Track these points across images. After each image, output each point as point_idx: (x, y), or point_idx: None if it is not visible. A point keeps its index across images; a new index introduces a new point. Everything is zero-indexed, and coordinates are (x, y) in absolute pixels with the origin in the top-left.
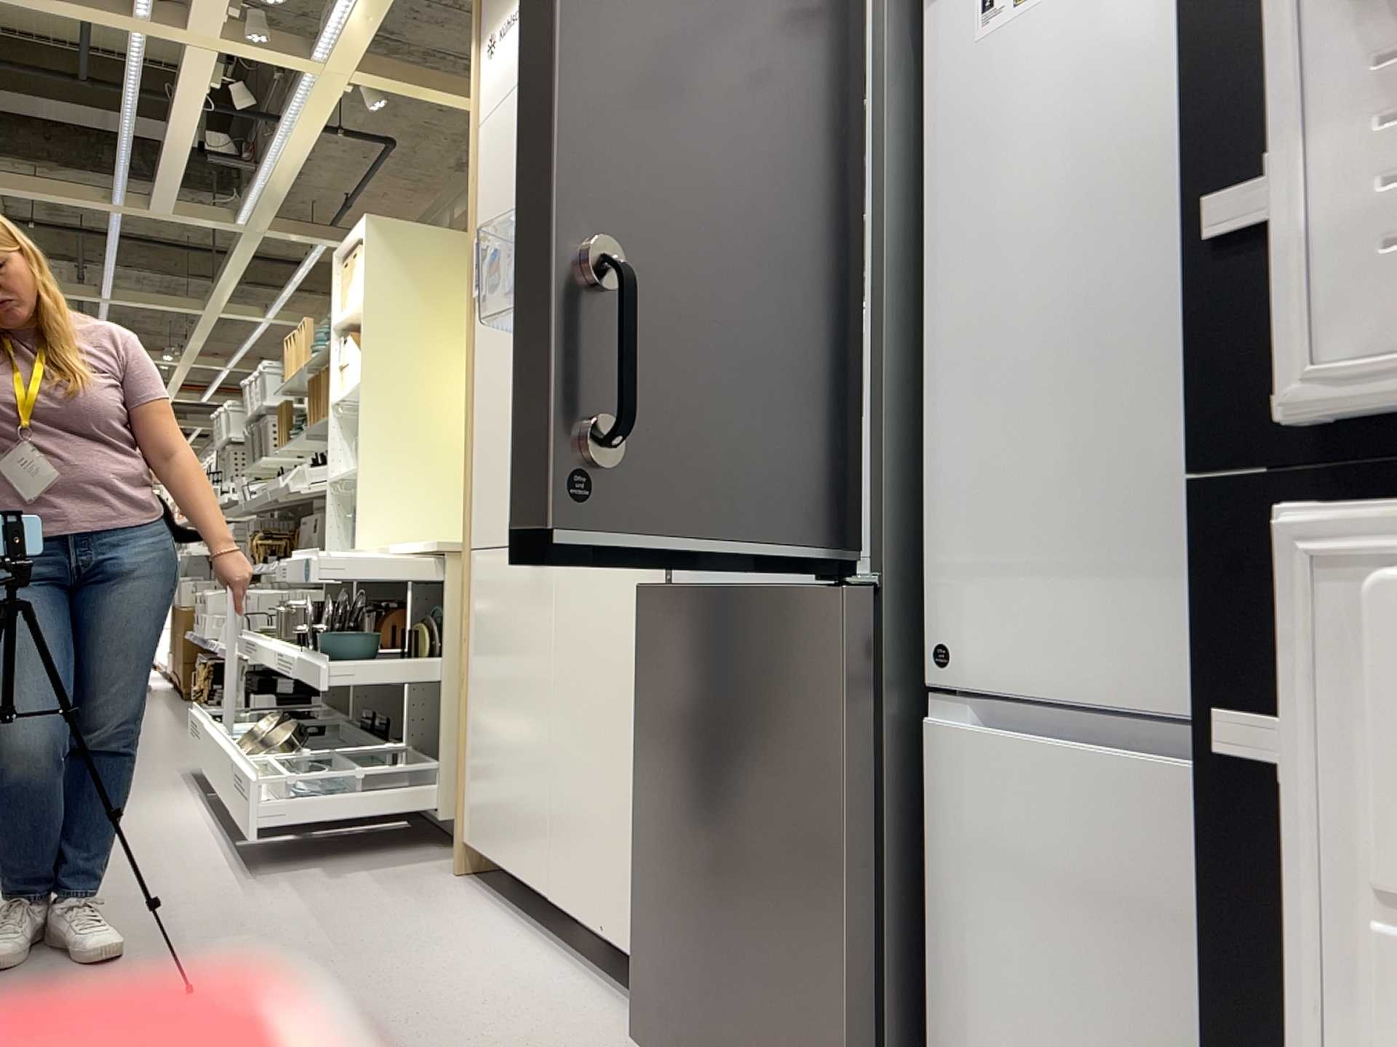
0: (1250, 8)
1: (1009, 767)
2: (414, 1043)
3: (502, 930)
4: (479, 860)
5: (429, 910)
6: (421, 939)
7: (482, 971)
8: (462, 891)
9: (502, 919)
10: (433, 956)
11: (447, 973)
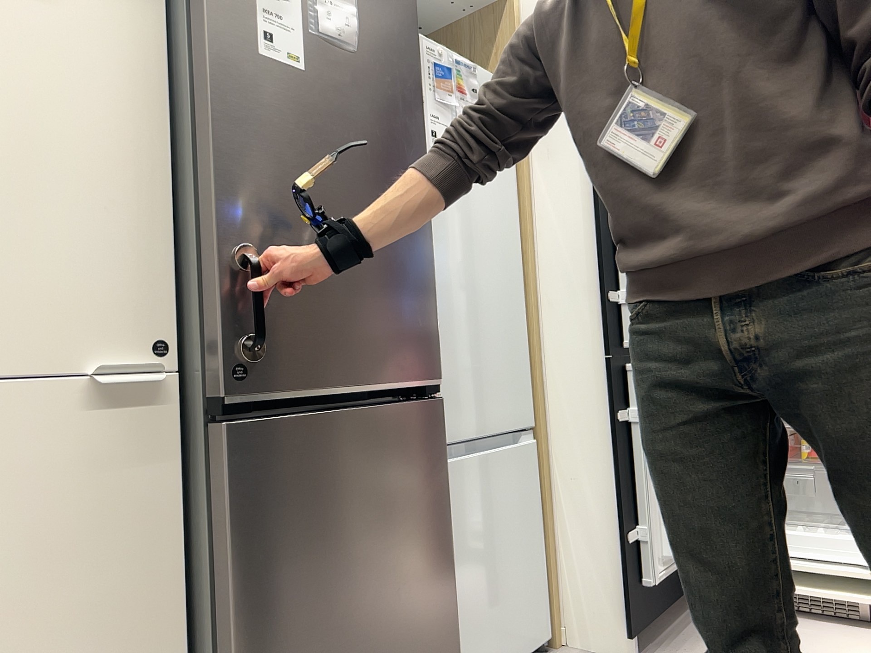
0: (608, 248)
1: (457, 470)
2: None
3: None
4: None
5: None
6: None
7: None
8: None
9: None
10: None
11: None
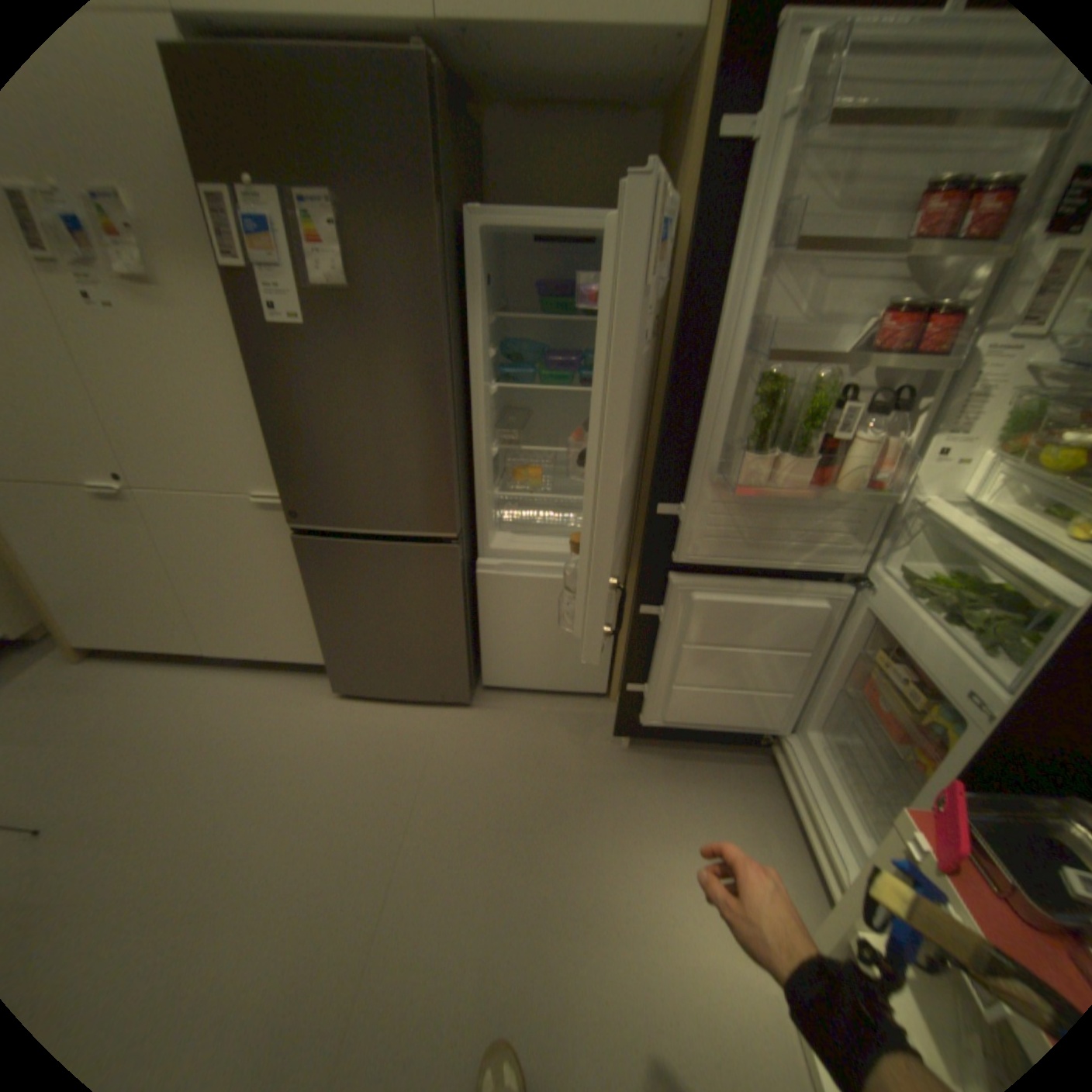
0: (669, 459)
1: (510, 579)
2: (229, 752)
3: (172, 678)
4: (88, 648)
5: (102, 692)
6: (132, 709)
7: (201, 703)
8: (101, 670)
9: (161, 672)
10: (158, 712)
11: (184, 715)
